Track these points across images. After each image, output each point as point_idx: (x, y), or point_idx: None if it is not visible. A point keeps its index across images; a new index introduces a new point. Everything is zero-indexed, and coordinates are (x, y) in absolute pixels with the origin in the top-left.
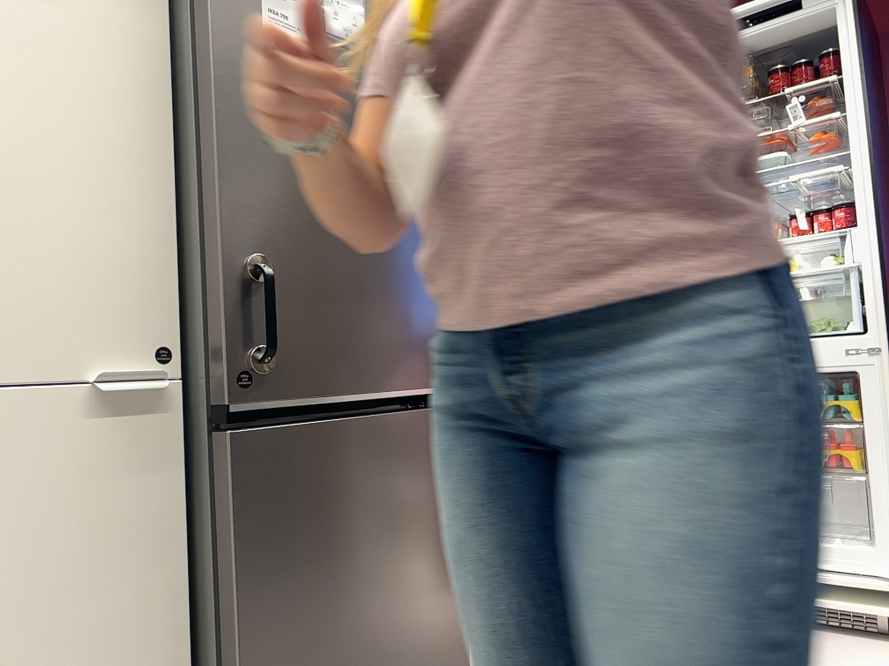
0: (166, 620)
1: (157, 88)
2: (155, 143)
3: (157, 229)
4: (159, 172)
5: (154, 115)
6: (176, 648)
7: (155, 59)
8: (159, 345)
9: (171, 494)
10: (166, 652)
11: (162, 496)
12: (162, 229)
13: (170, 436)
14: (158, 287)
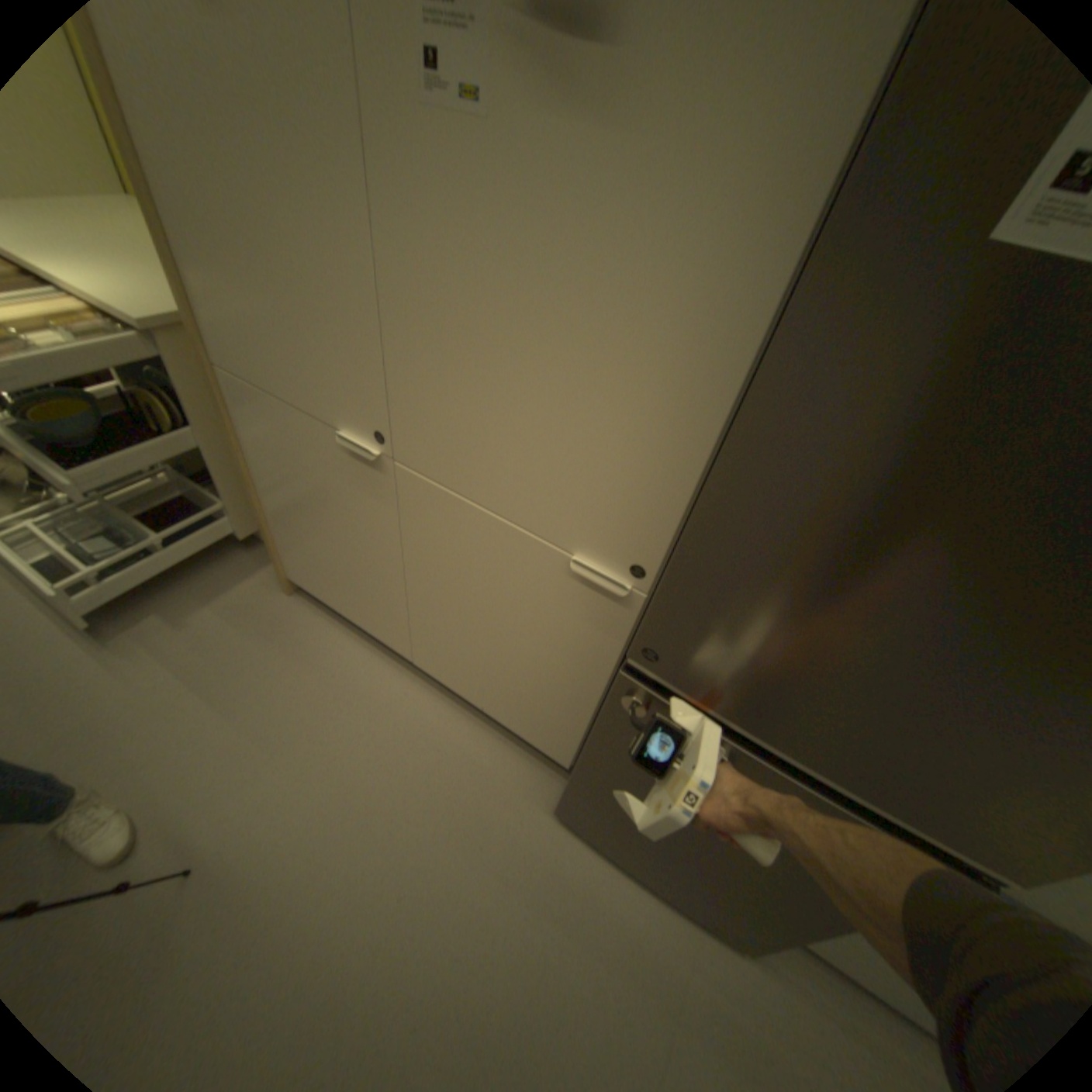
0: (586, 693)
1: (774, 261)
2: (728, 357)
3: (683, 463)
4: (717, 398)
5: (747, 312)
6: (588, 707)
7: (799, 202)
8: (642, 561)
9: (612, 648)
10: (582, 703)
11: (607, 645)
12: (689, 465)
13: (625, 620)
14: (661, 517)
